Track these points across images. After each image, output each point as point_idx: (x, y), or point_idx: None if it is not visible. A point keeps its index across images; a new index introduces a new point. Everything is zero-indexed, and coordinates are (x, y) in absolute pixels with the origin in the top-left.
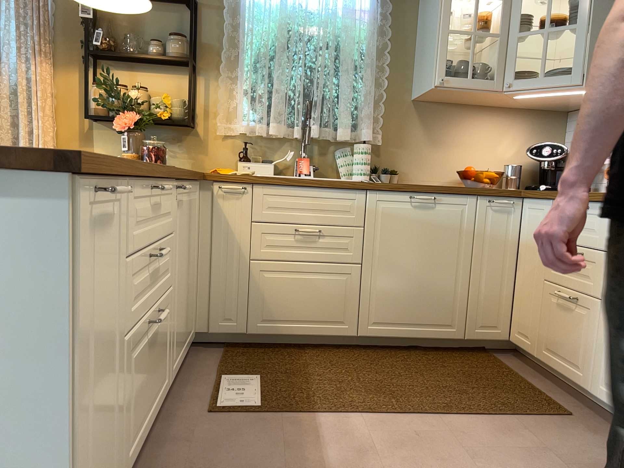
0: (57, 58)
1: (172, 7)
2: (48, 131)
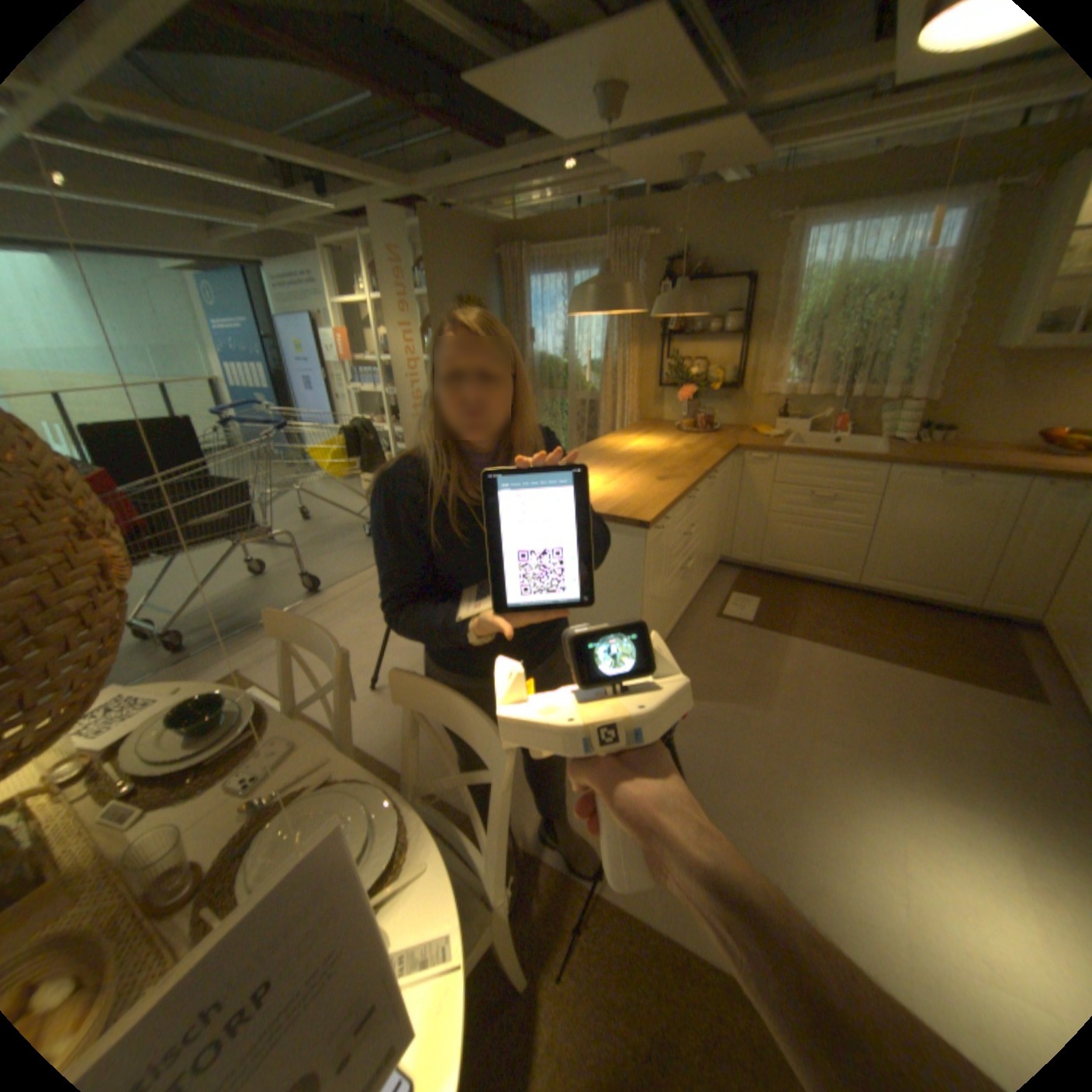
0: (639, 337)
1: (731, 281)
2: (631, 397)
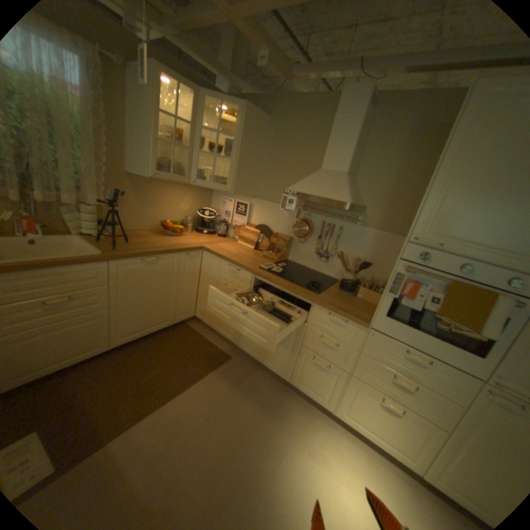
0: None
1: None
2: None
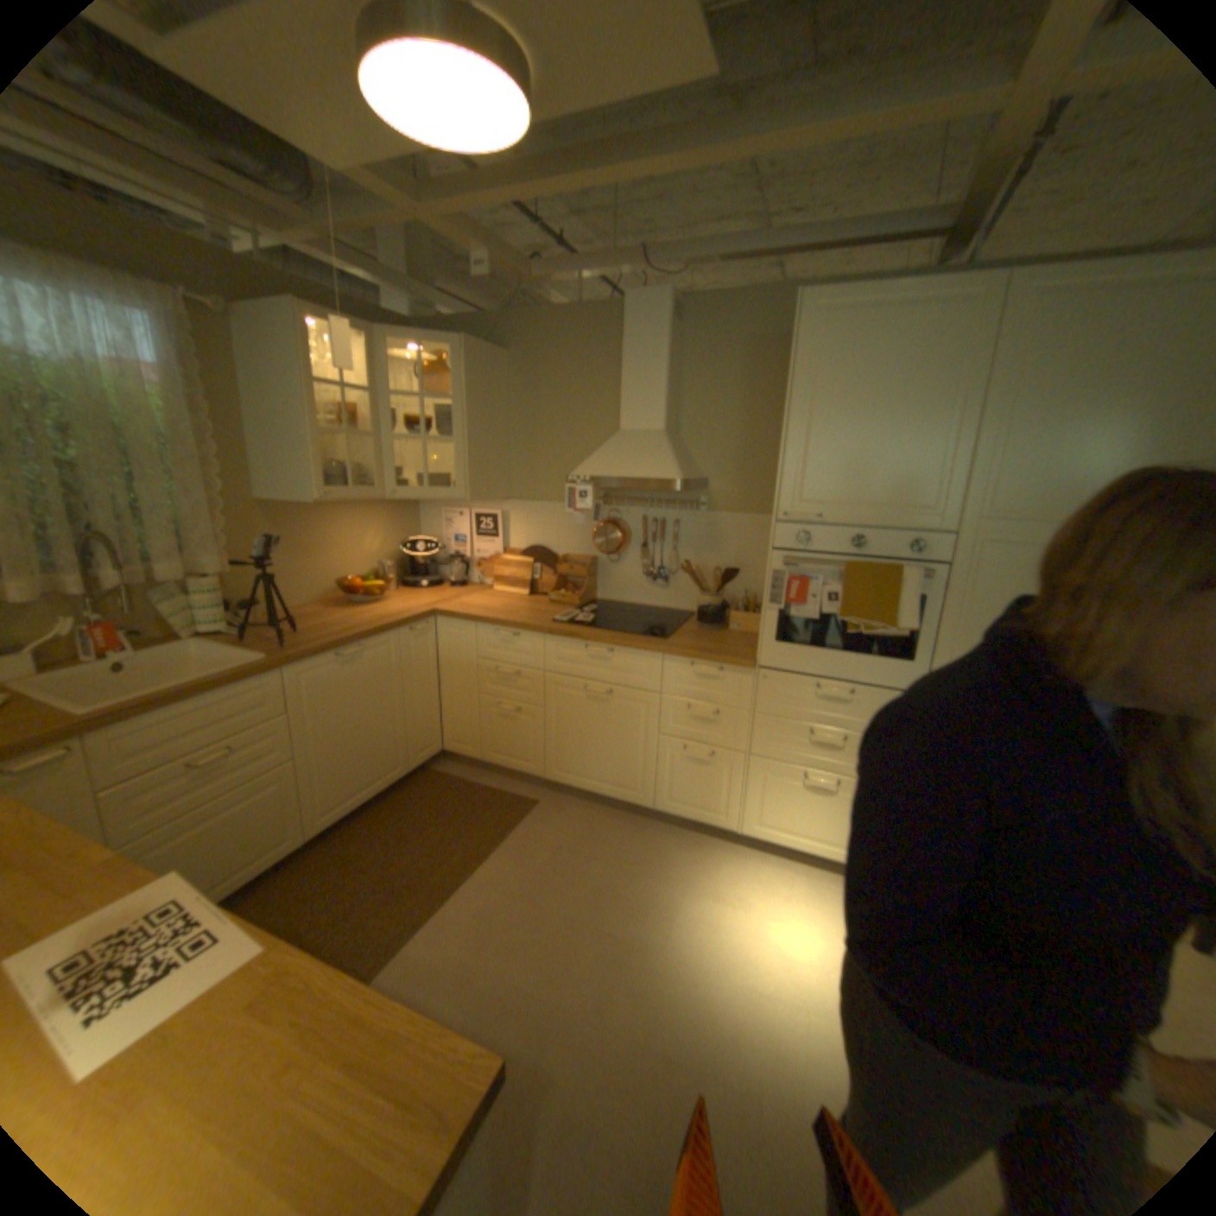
0: None
1: None
2: None
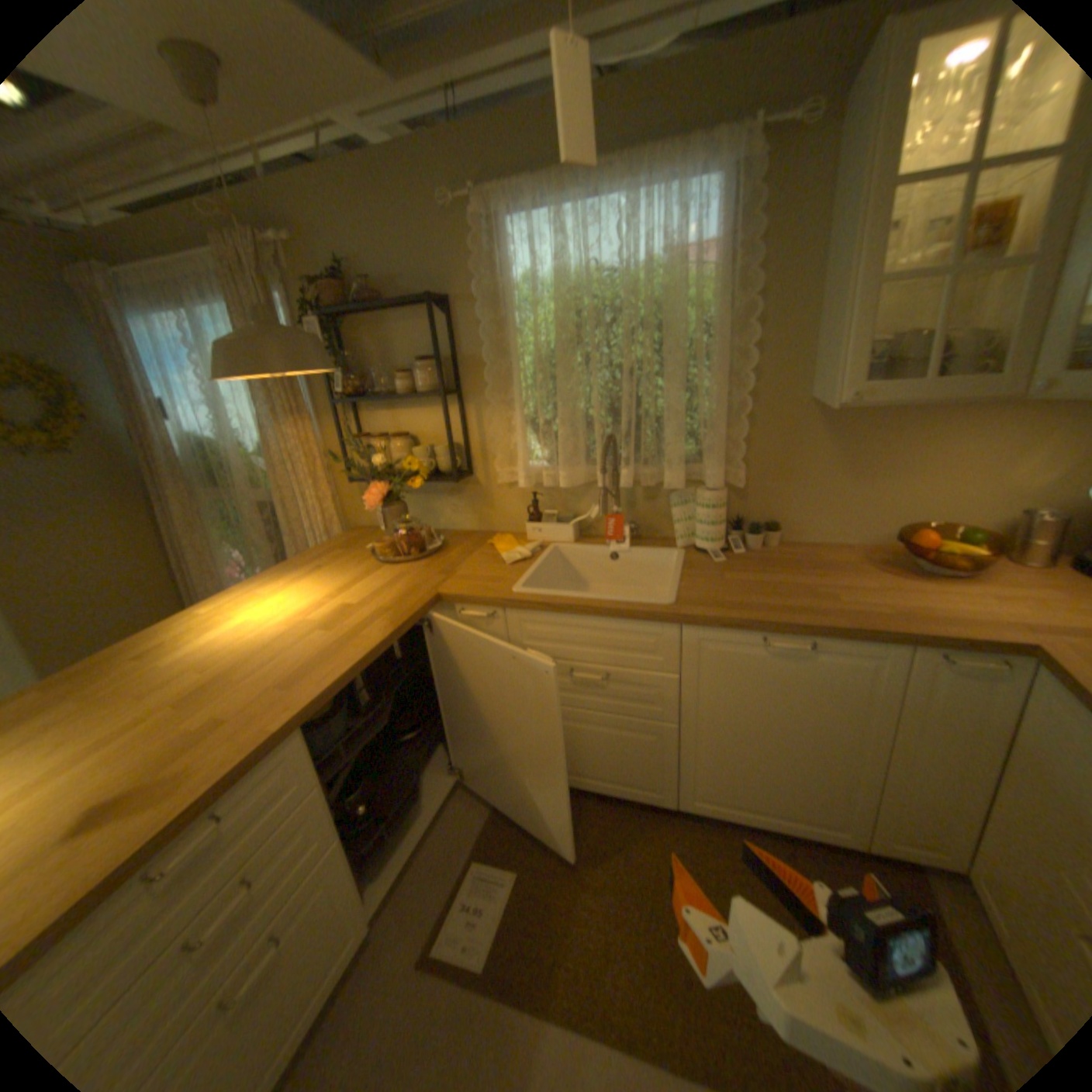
0: (314, 404)
1: (415, 309)
2: (320, 497)
